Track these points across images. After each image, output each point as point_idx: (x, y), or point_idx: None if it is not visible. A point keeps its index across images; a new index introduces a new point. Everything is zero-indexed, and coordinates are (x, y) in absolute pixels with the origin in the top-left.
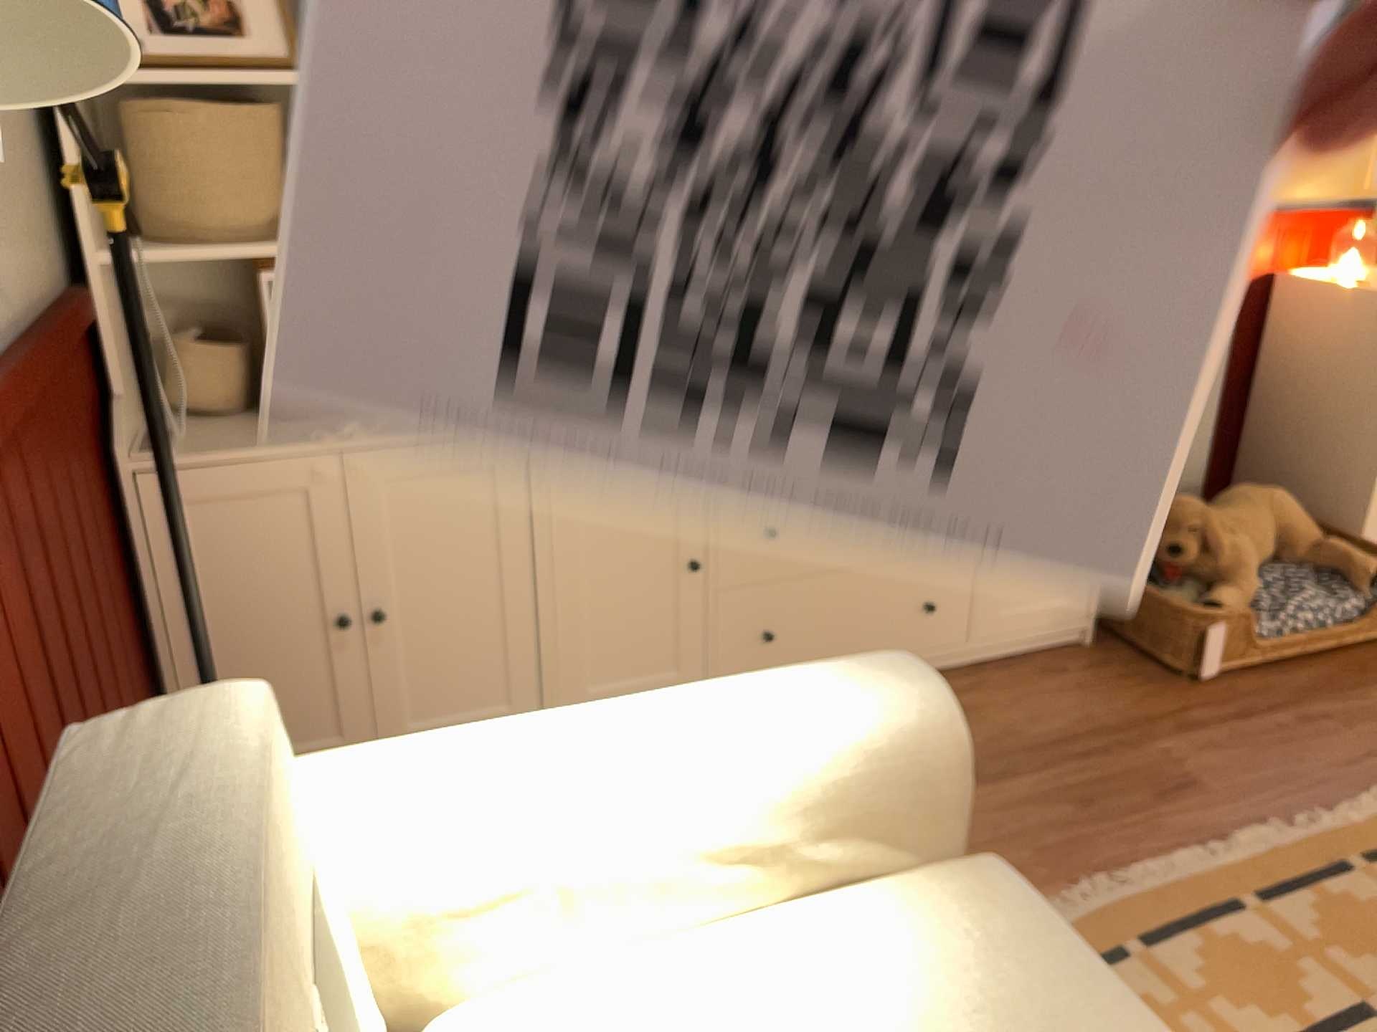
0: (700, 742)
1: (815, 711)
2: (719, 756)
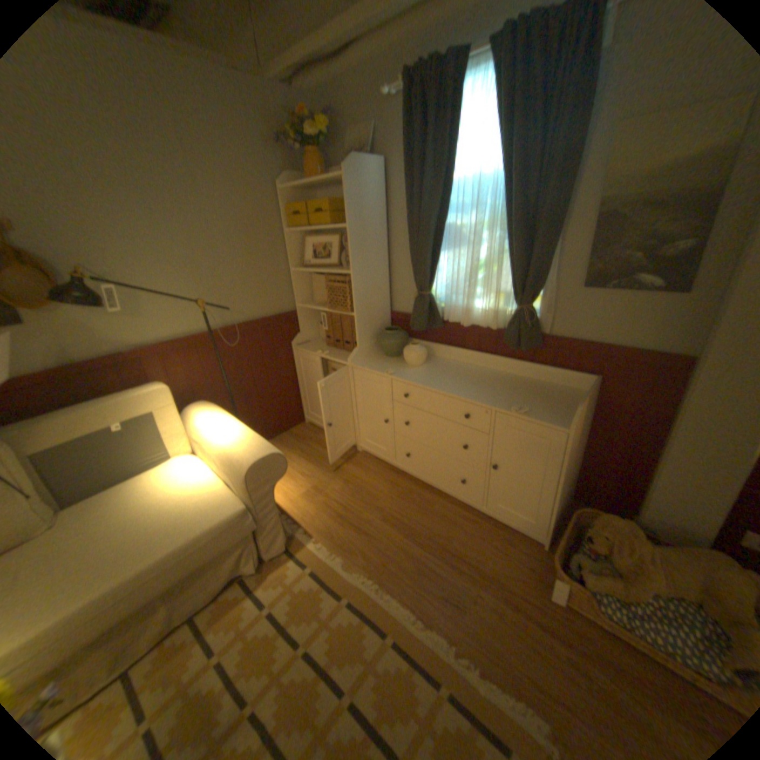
0: (224, 438)
1: (239, 448)
2: (221, 443)
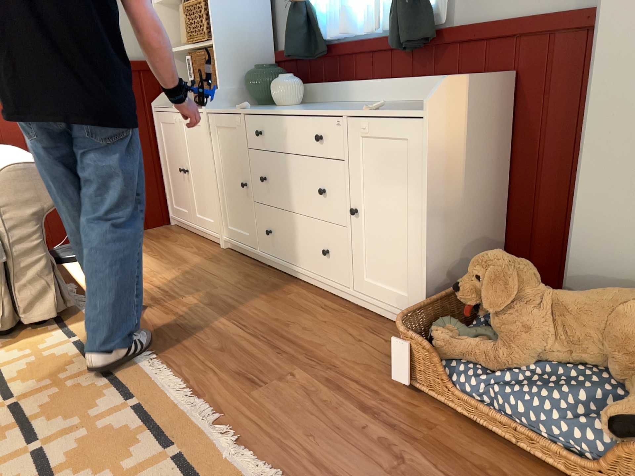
0: None
1: (6, 160)
2: None
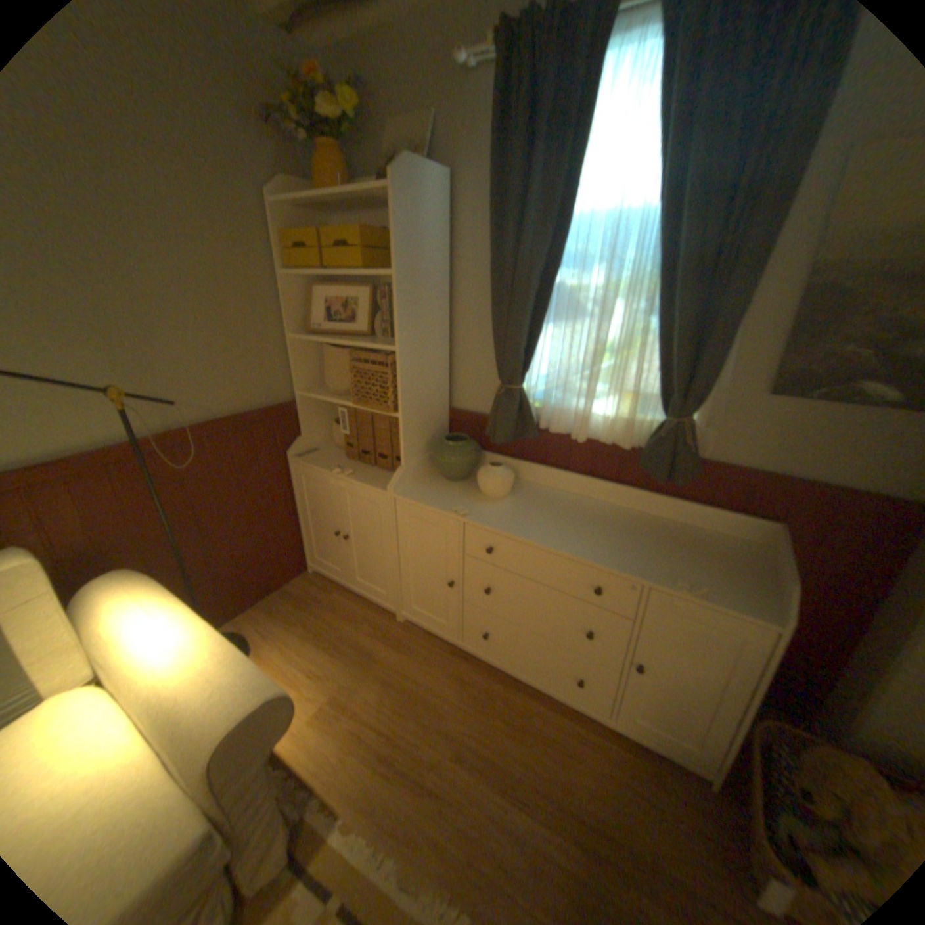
0: (162, 667)
1: (194, 692)
2: (156, 679)
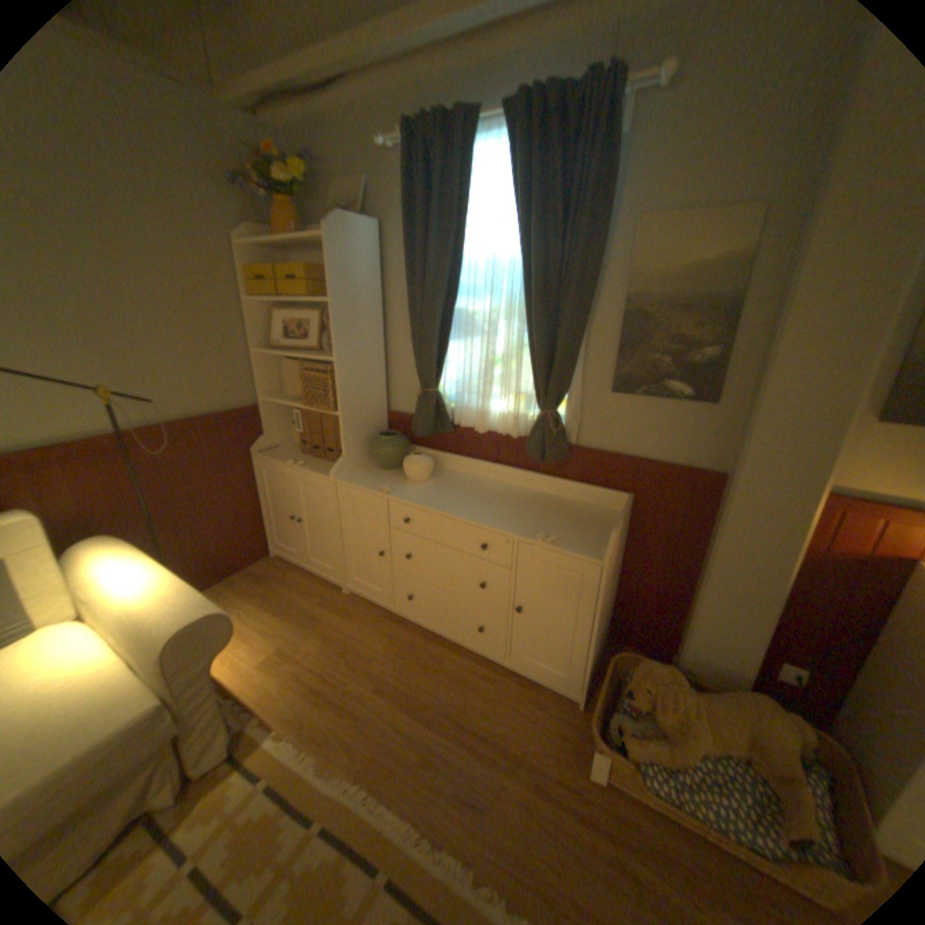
0: (130, 596)
1: (153, 610)
2: (125, 603)
